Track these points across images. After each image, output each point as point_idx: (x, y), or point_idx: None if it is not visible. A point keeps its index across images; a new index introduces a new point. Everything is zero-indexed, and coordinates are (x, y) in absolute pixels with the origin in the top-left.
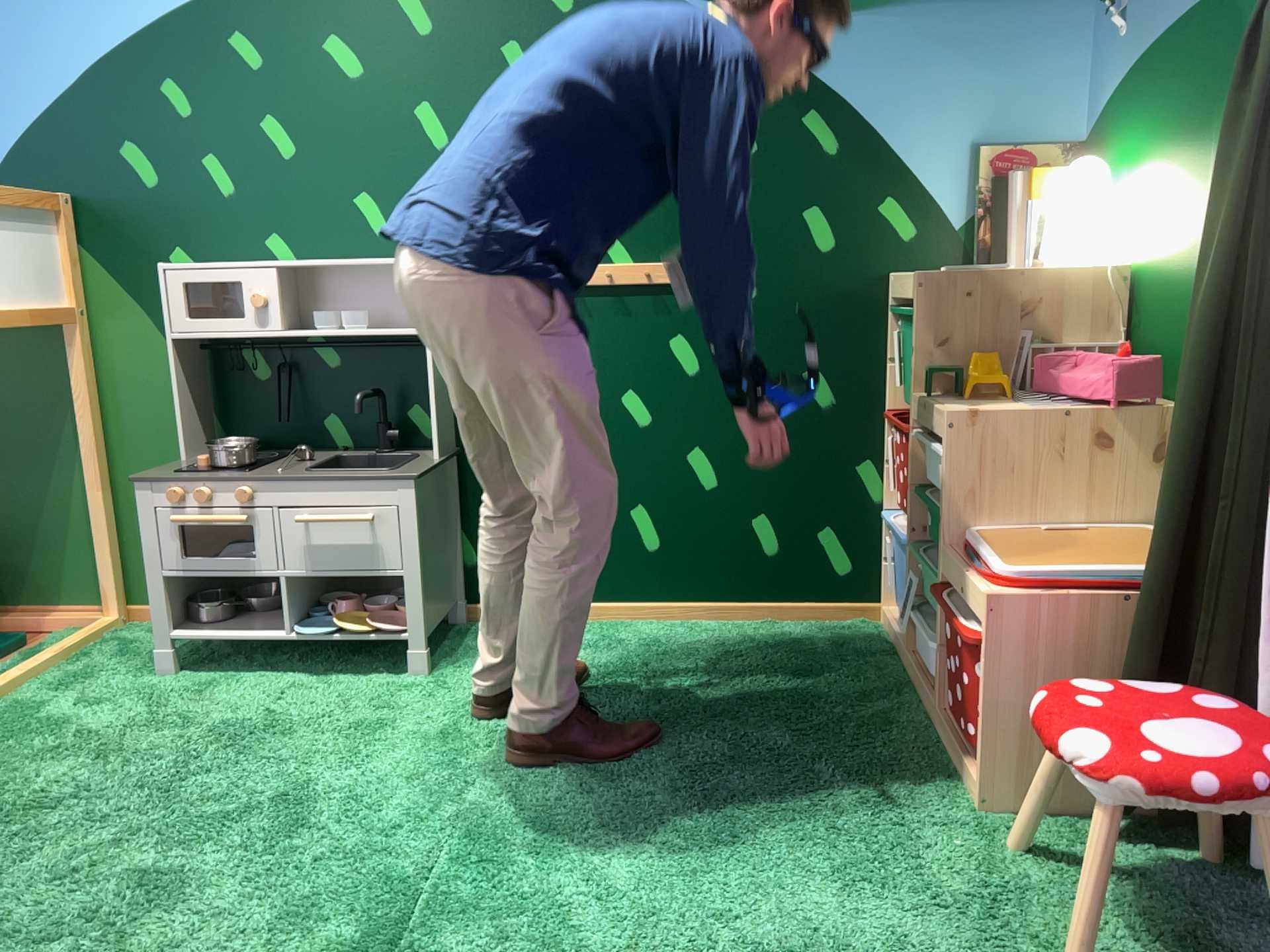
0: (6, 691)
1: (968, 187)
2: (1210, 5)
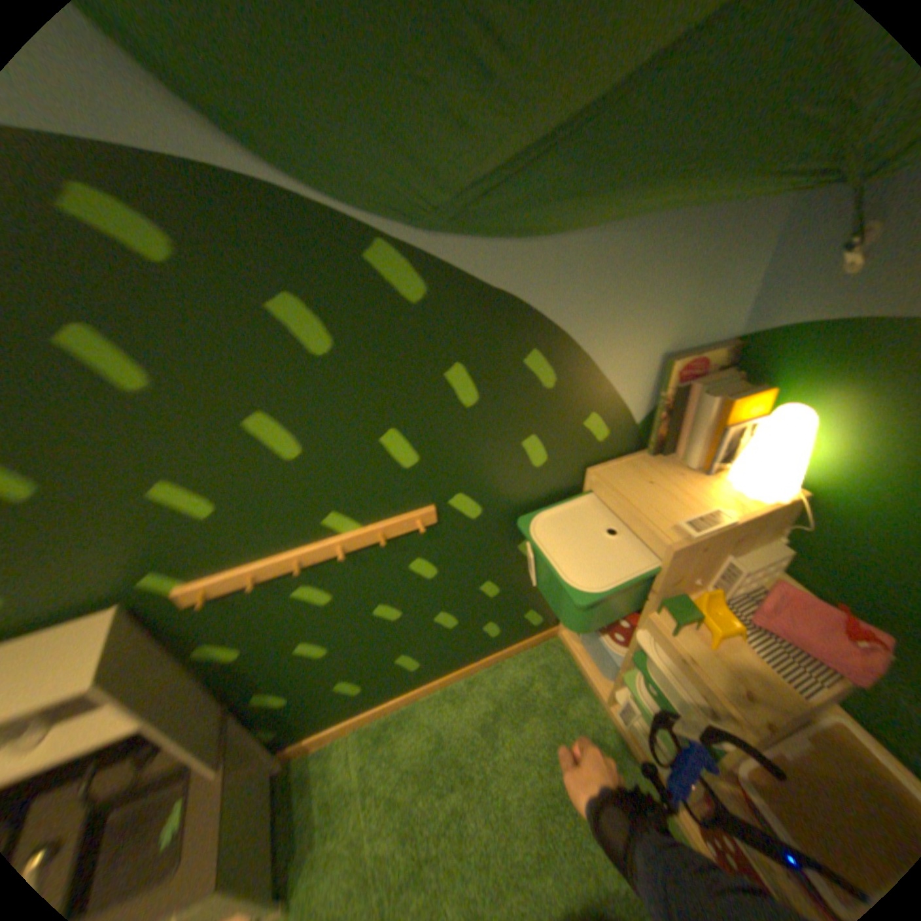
0: None
1: (656, 390)
2: None
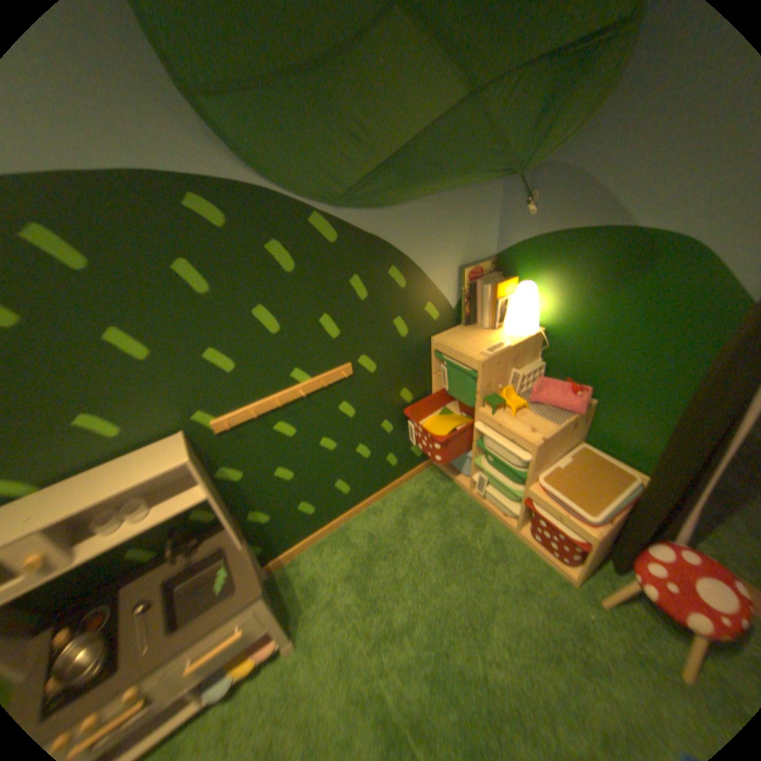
0: None
1: (458, 287)
2: (625, 230)
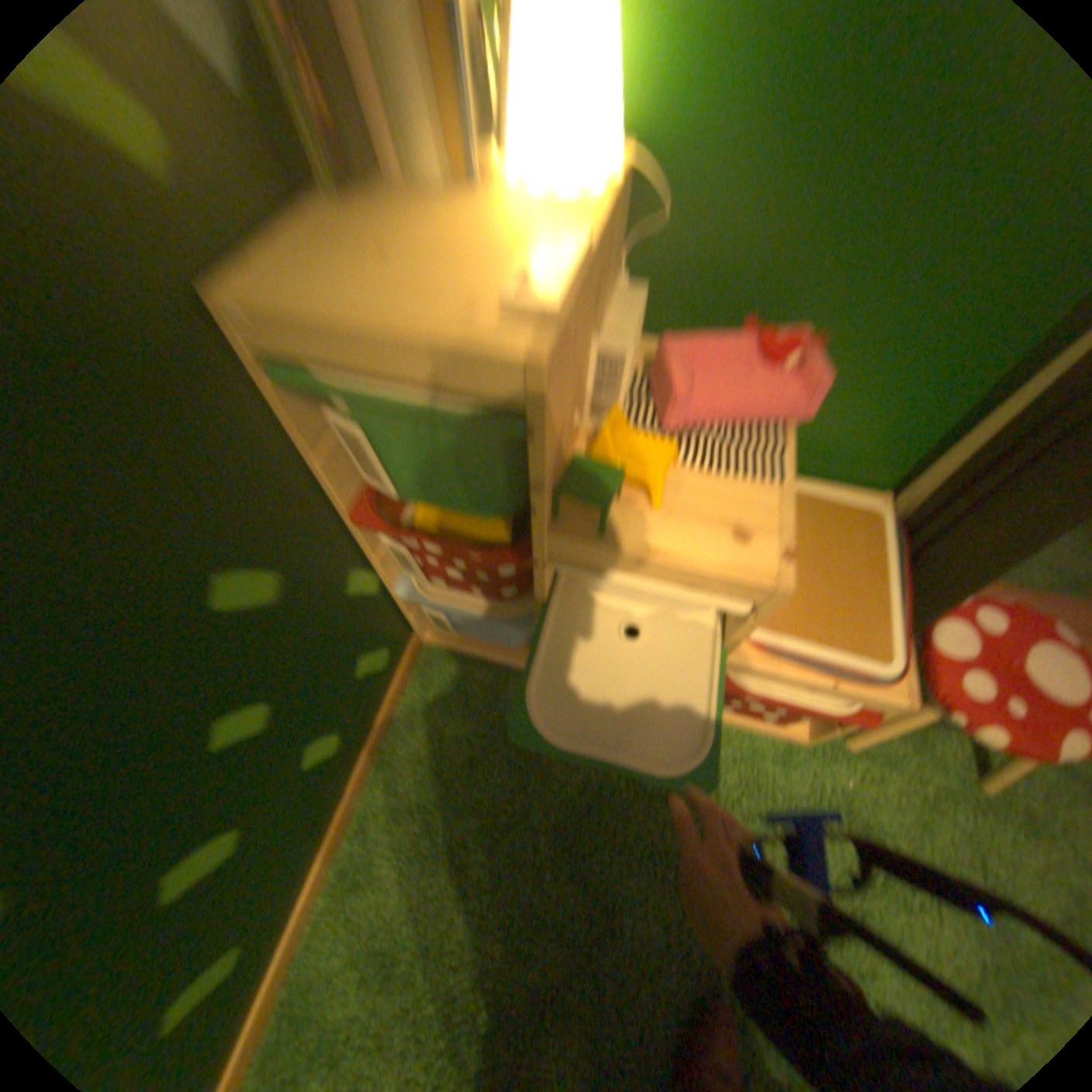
0: None
1: None
2: None
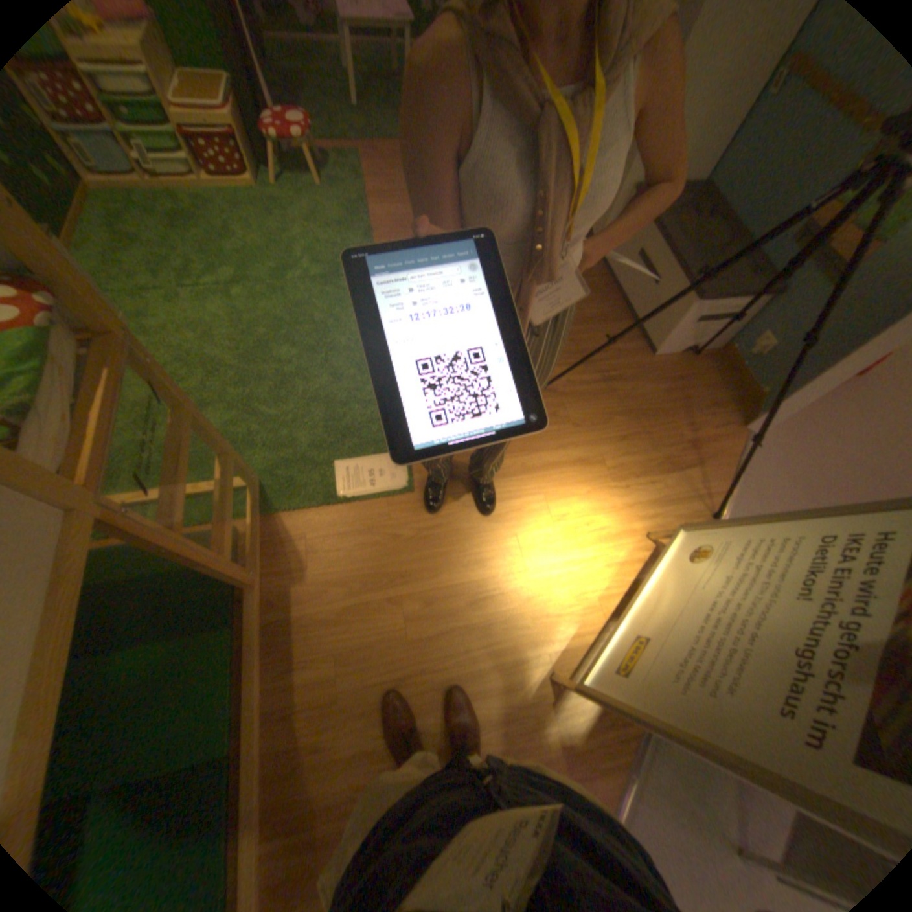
0: (115, 499)
1: None
2: None
